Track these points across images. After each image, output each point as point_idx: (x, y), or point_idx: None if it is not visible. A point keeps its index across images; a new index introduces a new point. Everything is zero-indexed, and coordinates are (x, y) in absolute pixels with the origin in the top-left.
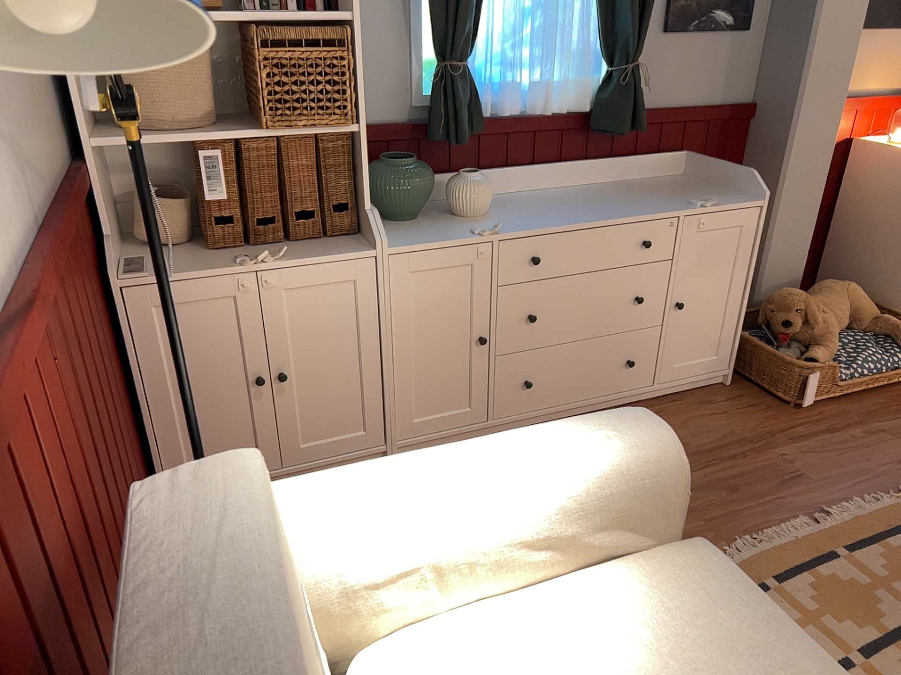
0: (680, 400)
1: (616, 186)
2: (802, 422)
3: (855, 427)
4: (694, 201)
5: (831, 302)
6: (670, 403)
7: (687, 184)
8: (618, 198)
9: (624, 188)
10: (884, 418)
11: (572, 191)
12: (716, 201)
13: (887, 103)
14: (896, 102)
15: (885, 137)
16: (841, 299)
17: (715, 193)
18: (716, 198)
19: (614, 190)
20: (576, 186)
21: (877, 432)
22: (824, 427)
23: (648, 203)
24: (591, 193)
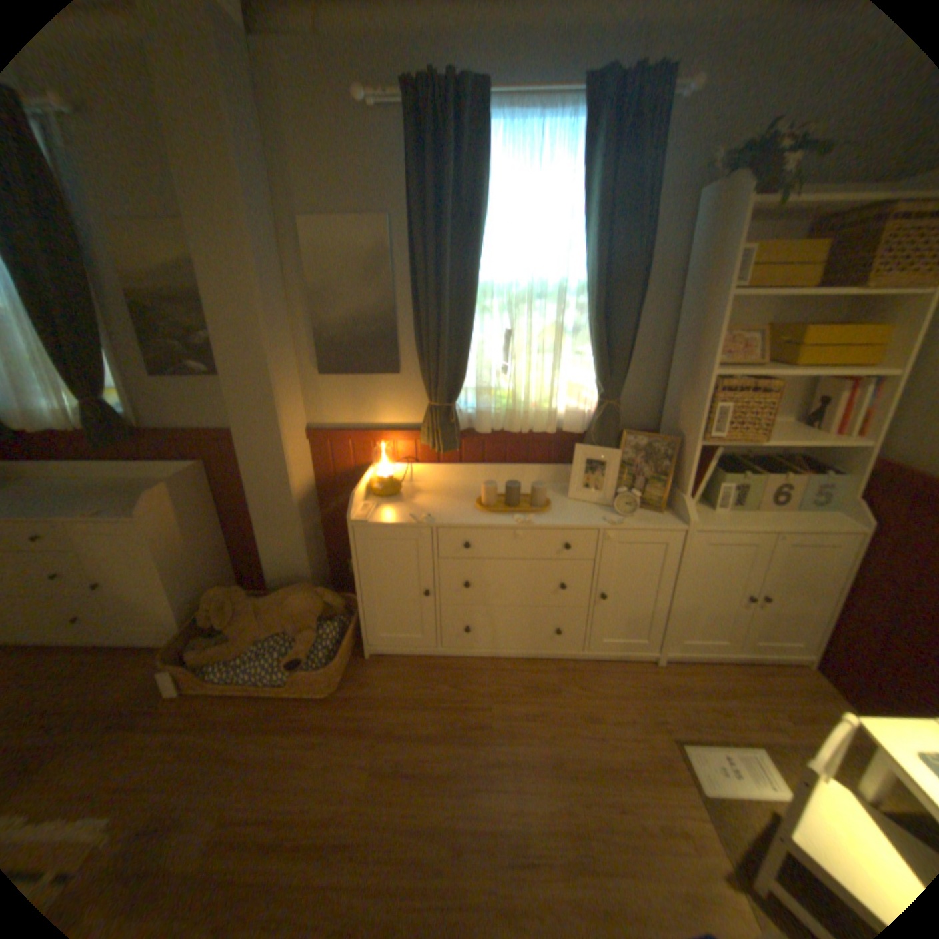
0: (134, 656)
1: (128, 483)
2: (151, 711)
3: (171, 734)
4: (91, 509)
5: (264, 606)
6: (123, 656)
7: (164, 490)
8: (83, 496)
9: (120, 487)
10: (209, 733)
11: (89, 483)
12: (89, 514)
13: (397, 436)
14: (408, 437)
15: (397, 466)
16: (275, 606)
17: (141, 504)
18: (93, 512)
19: (111, 487)
20: (106, 479)
21: (176, 746)
22: (155, 722)
23: (75, 505)
24: (91, 487)
